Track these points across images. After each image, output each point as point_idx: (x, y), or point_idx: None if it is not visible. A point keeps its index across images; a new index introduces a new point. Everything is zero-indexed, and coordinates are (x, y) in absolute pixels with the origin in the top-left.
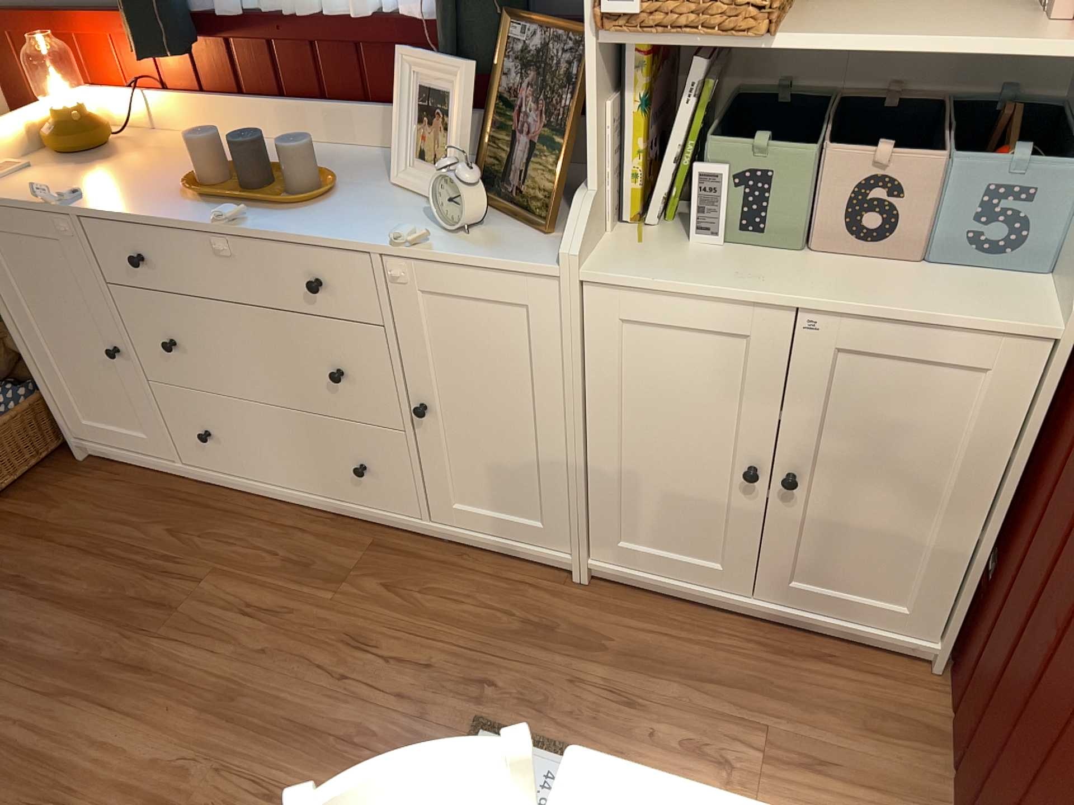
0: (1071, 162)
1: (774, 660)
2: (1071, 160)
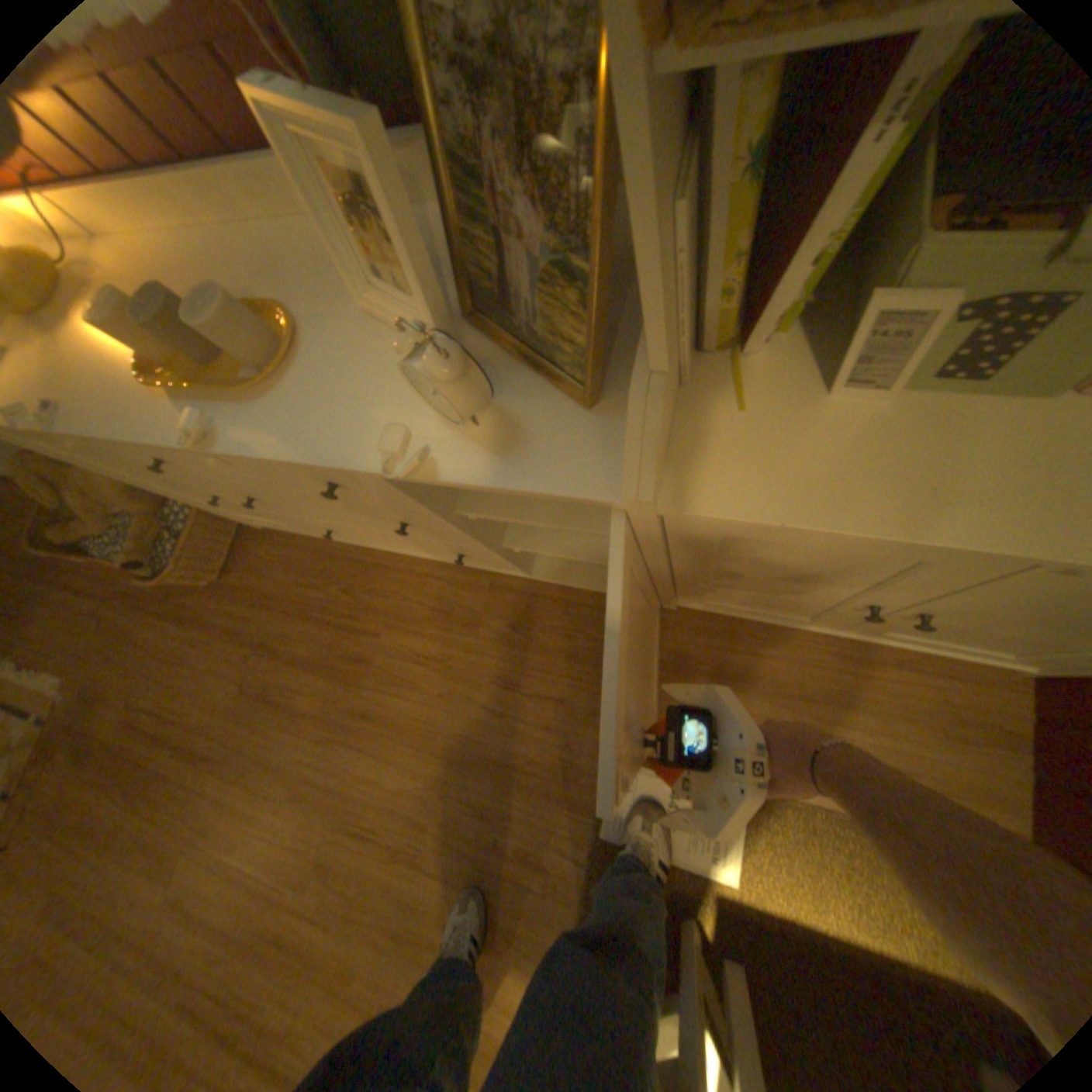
0: None
1: (857, 680)
2: None
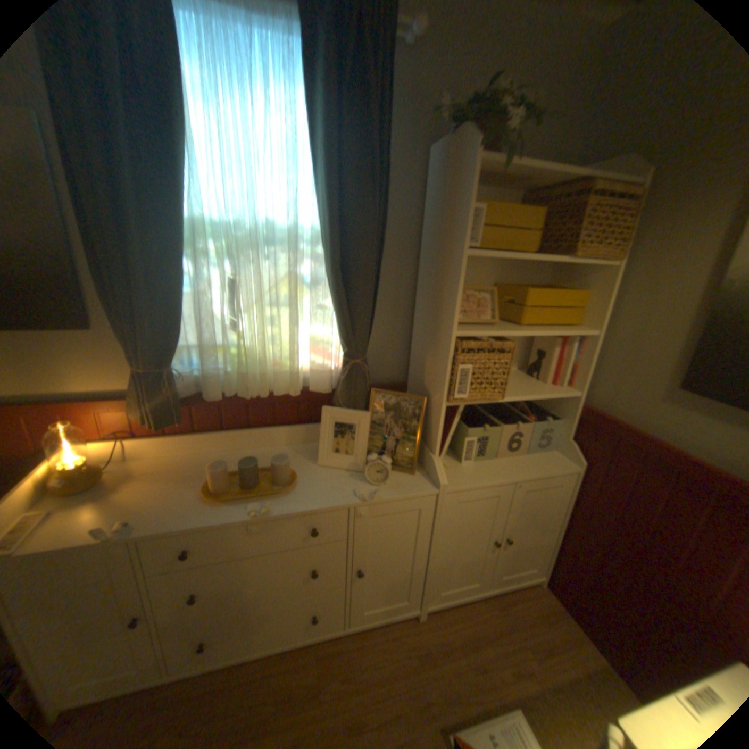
0: (559, 418)
1: (508, 617)
2: (557, 417)
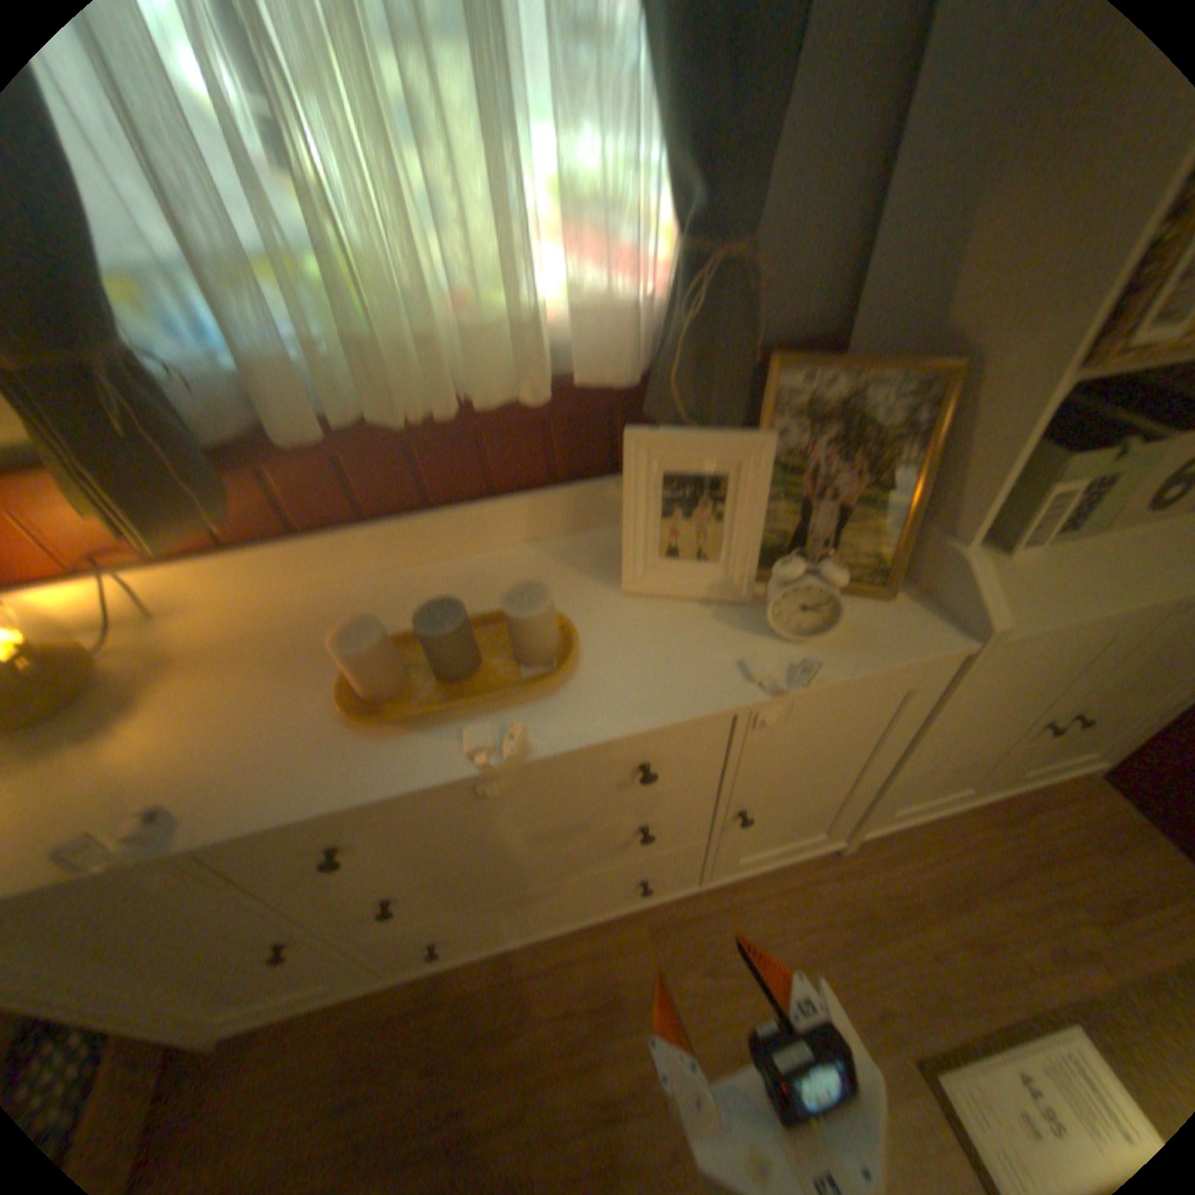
0: None
1: (1023, 838)
2: None
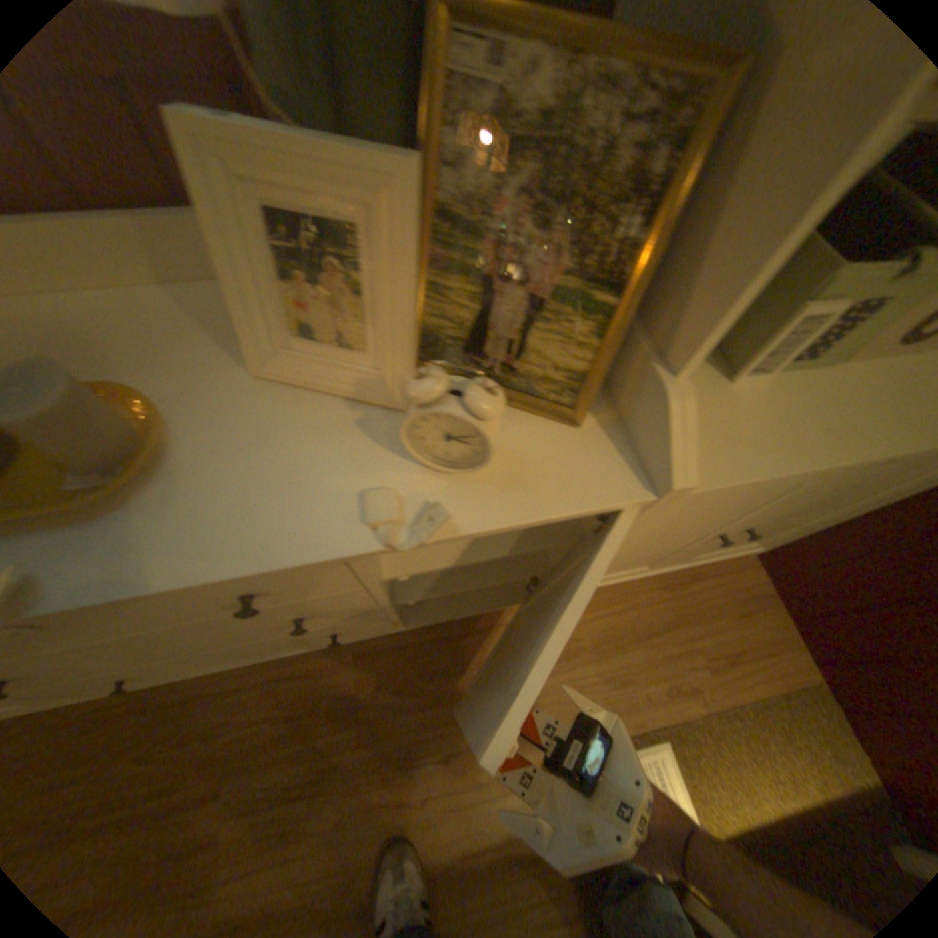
0: None
1: (679, 601)
2: None
